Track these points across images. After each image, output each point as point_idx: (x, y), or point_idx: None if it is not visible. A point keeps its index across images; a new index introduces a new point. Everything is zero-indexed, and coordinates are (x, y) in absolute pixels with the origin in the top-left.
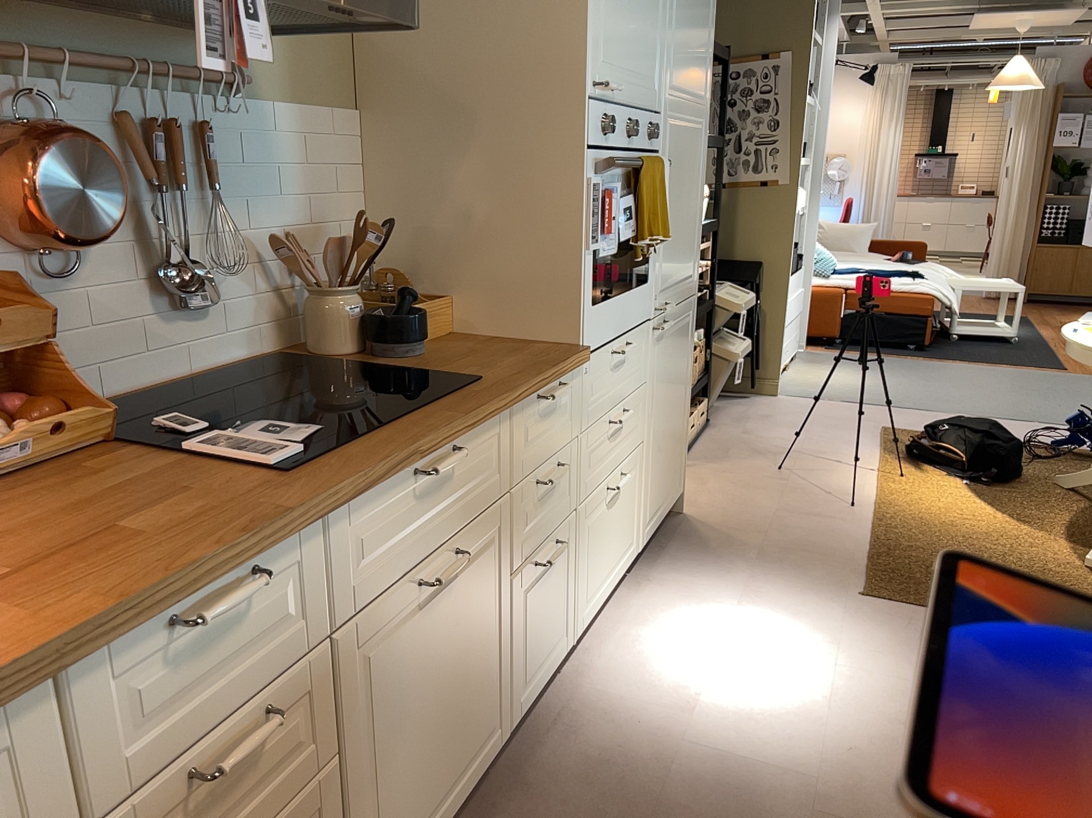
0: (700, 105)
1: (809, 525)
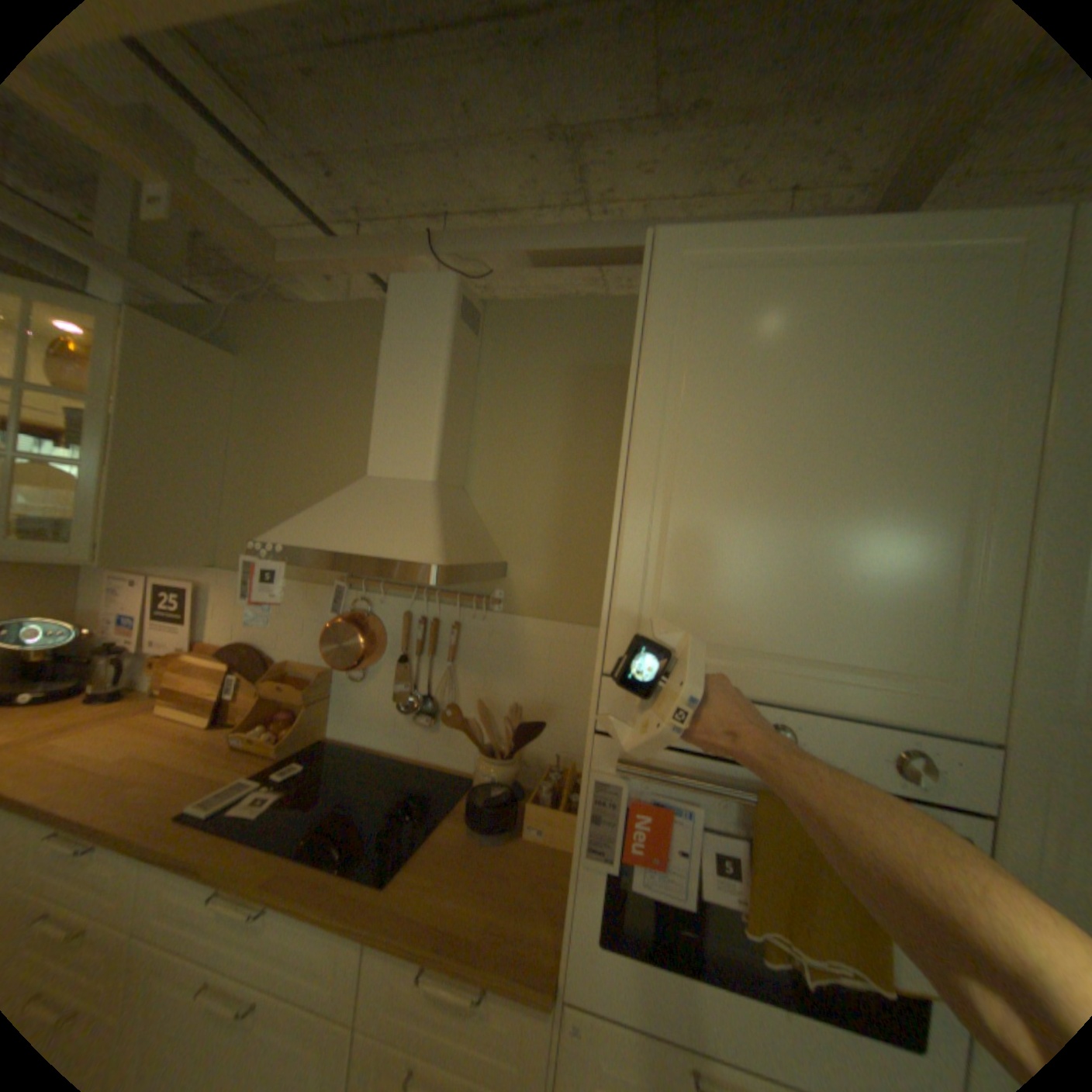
0: None
1: None
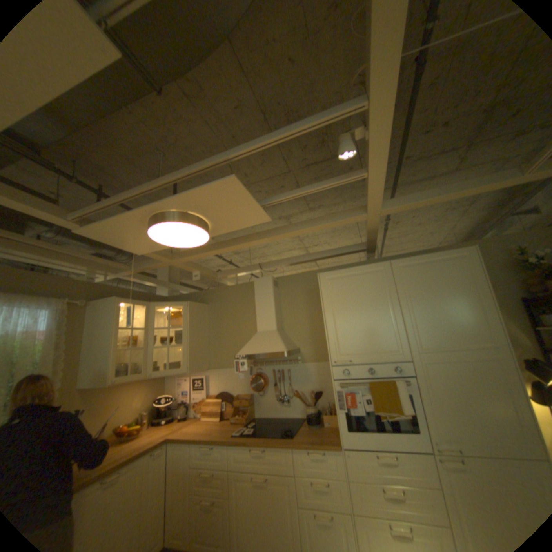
0: (483, 349)
1: None
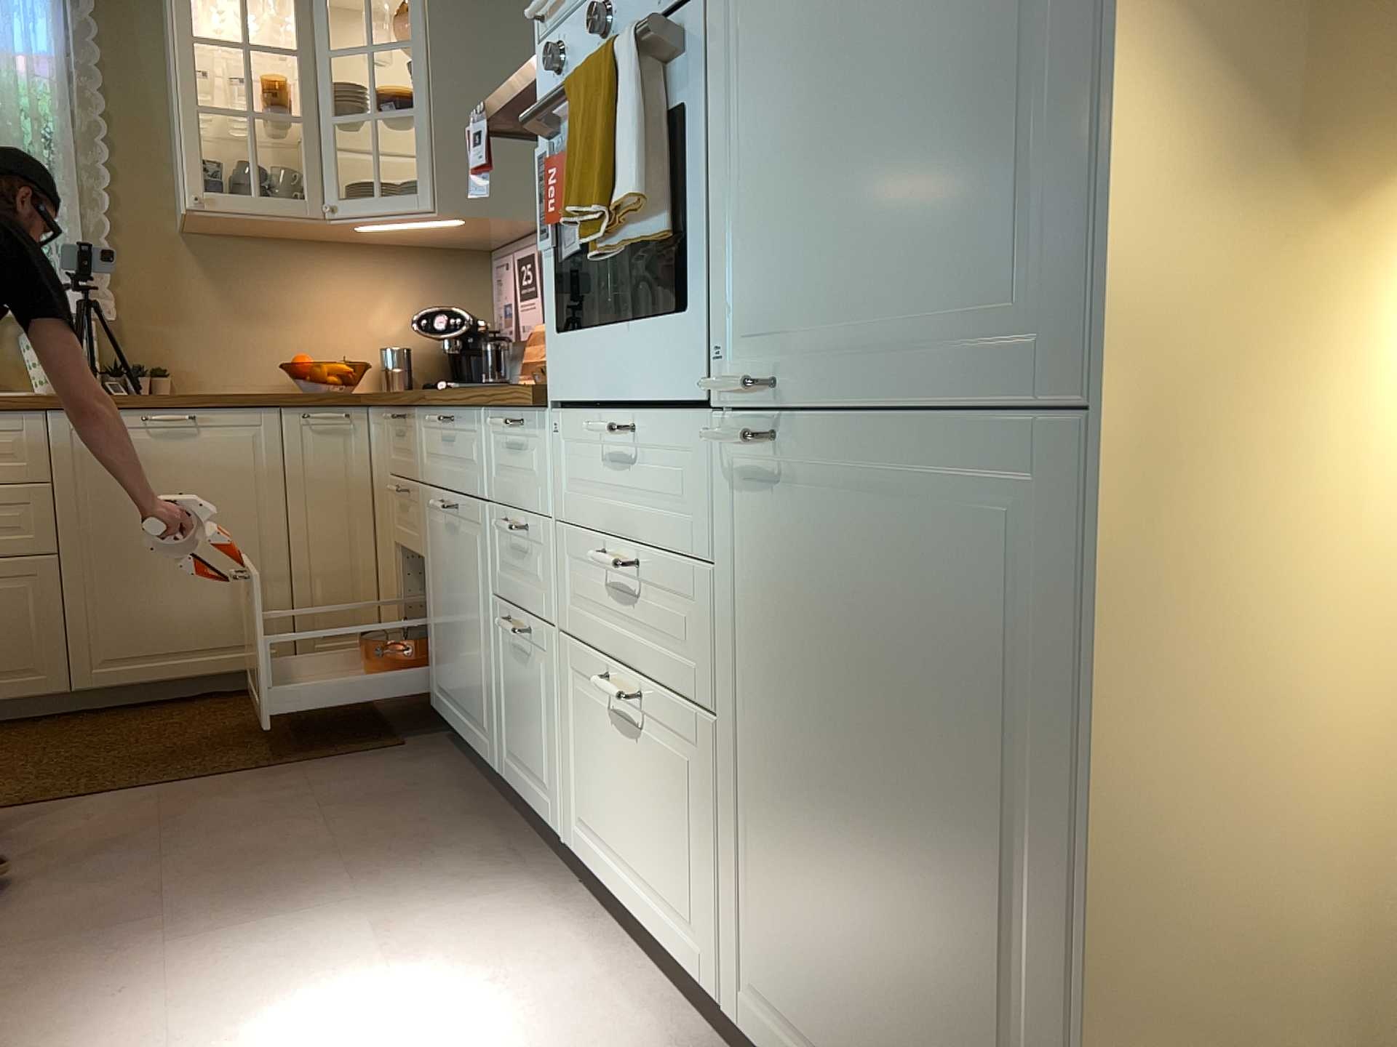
0: None
1: None
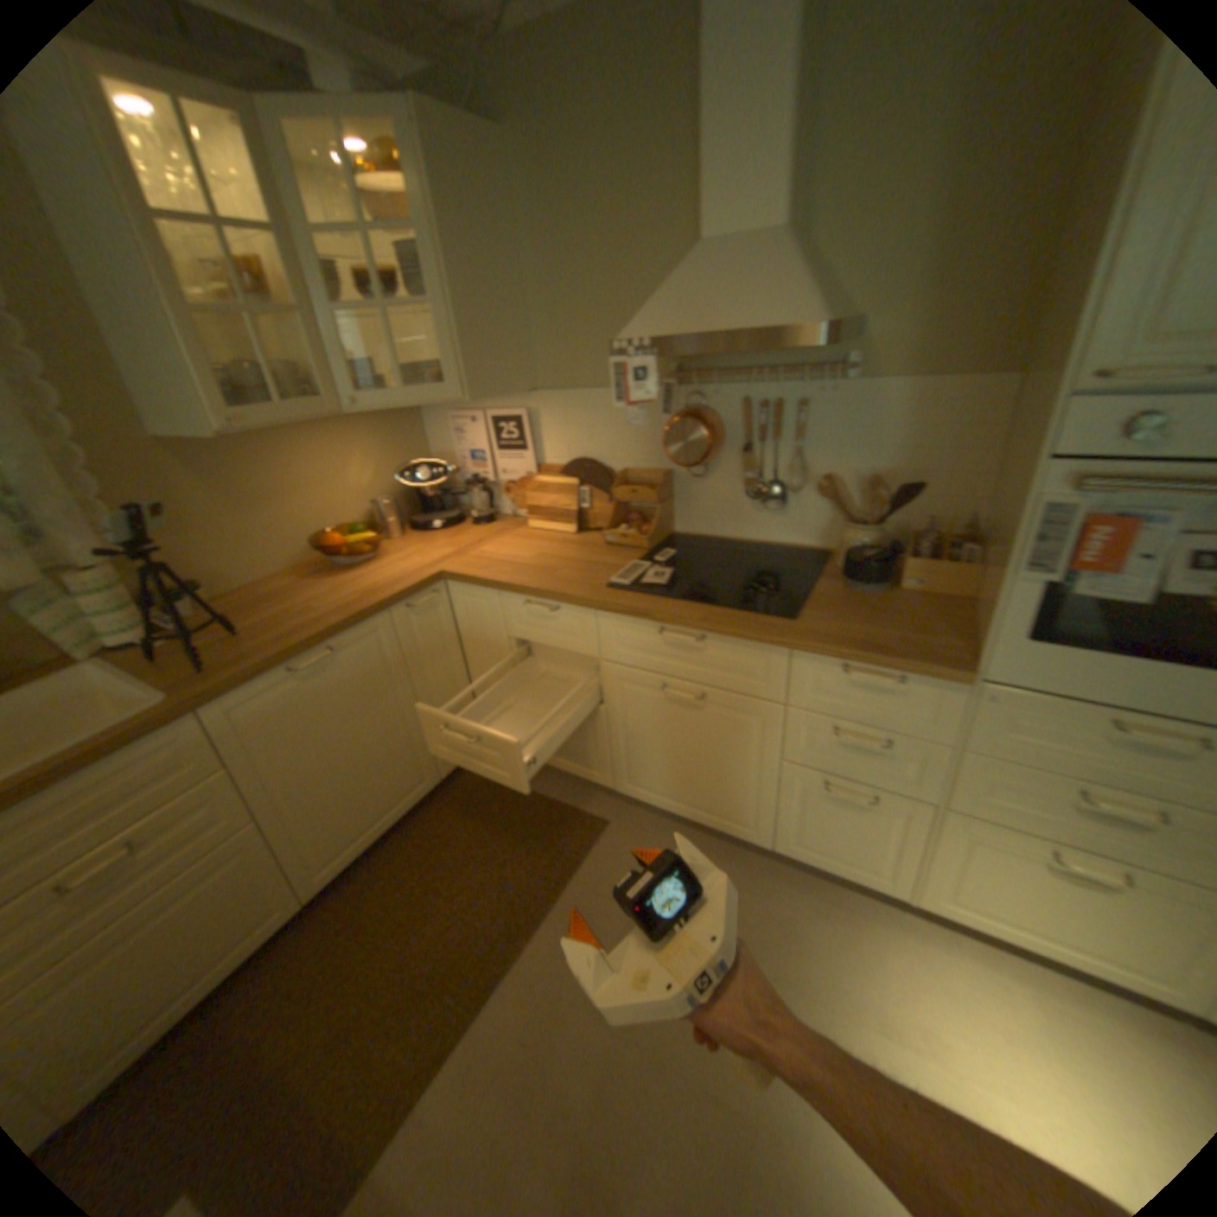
0: None
1: None
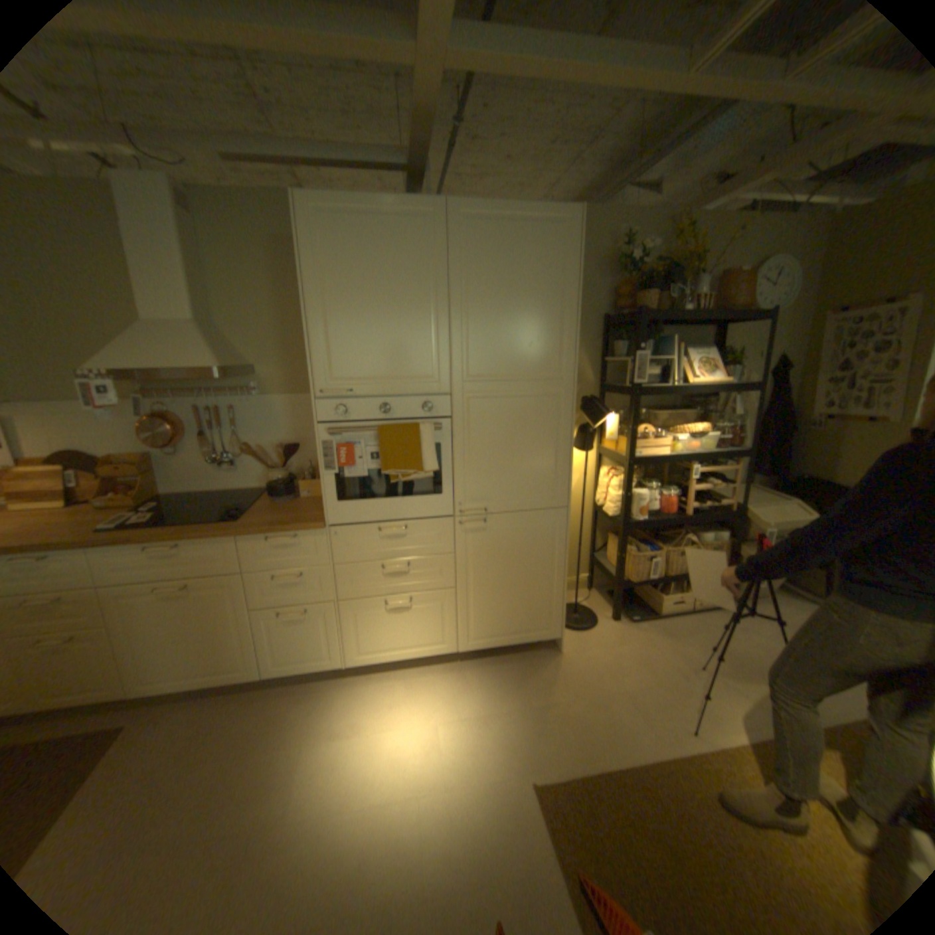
0: (545, 379)
1: (621, 721)
